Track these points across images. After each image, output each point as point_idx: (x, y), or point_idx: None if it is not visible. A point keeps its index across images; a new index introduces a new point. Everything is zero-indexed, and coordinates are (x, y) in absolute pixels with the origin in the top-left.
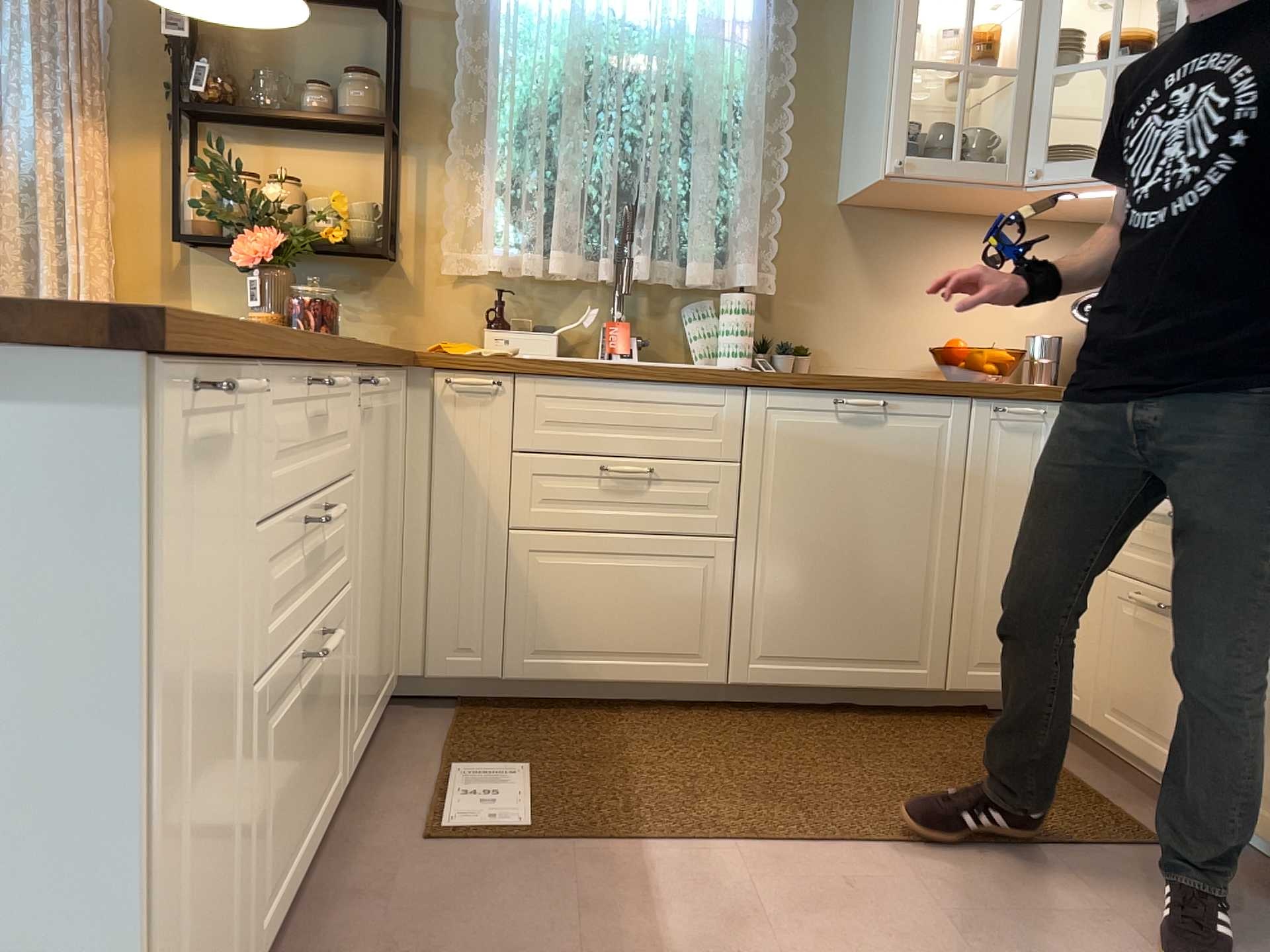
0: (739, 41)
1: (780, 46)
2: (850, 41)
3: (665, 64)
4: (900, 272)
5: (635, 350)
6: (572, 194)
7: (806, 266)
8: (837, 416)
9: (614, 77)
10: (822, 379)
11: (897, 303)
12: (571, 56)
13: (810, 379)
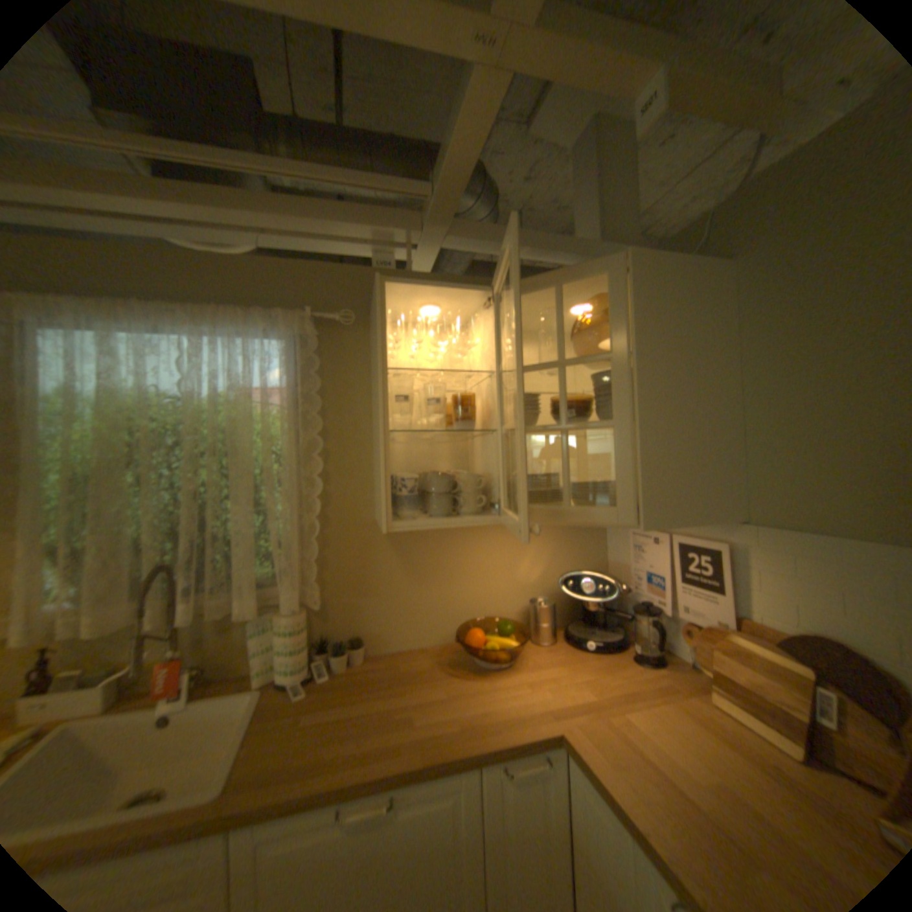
0: (266, 408)
1: (309, 407)
2: (371, 397)
3: (196, 433)
4: (429, 565)
5: (181, 694)
6: (102, 560)
7: (353, 572)
8: (338, 832)
9: (147, 447)
10: (314, 803)
11: (430, 589)
12: (96, 434)
13: (298, 808)
